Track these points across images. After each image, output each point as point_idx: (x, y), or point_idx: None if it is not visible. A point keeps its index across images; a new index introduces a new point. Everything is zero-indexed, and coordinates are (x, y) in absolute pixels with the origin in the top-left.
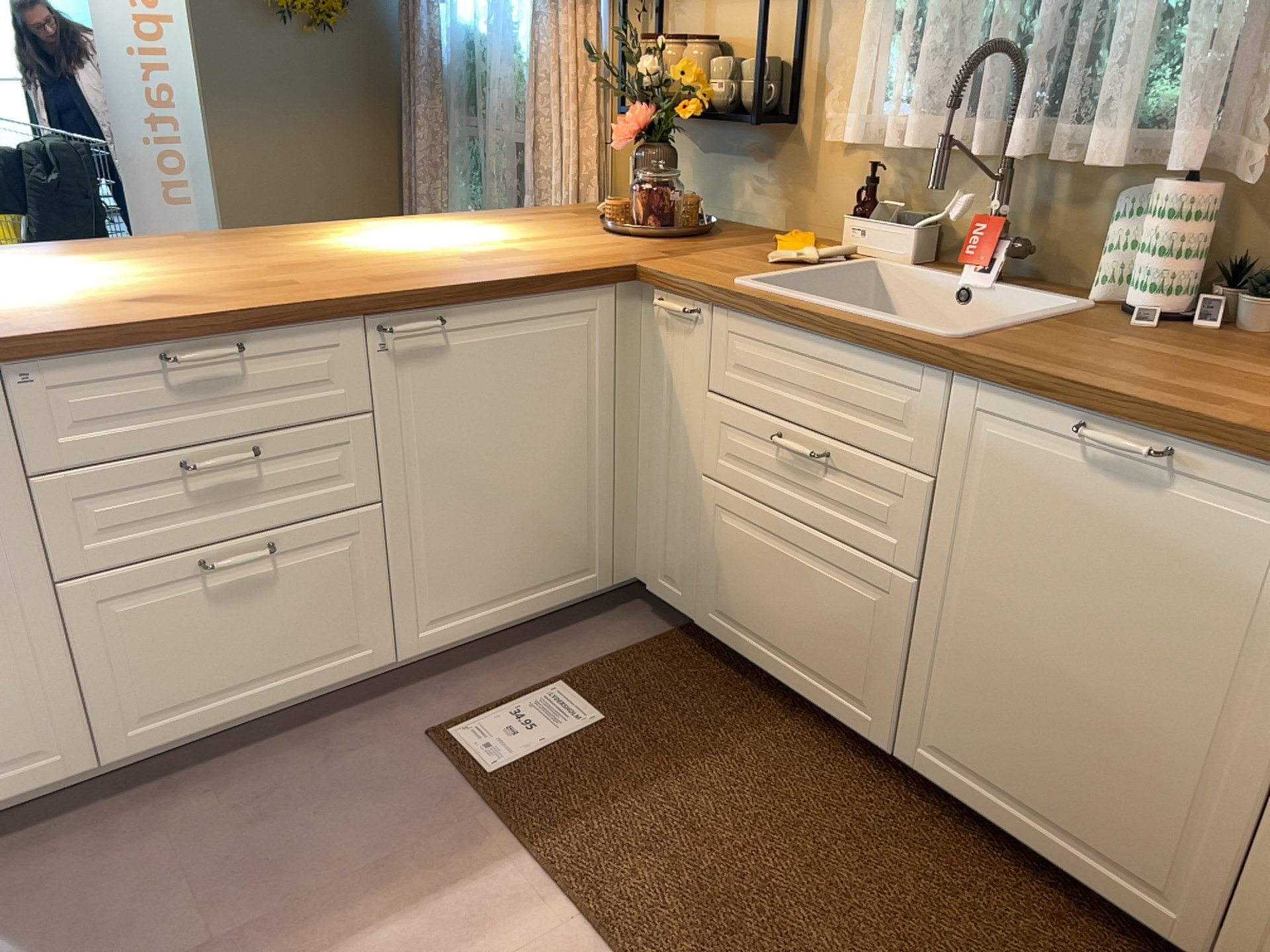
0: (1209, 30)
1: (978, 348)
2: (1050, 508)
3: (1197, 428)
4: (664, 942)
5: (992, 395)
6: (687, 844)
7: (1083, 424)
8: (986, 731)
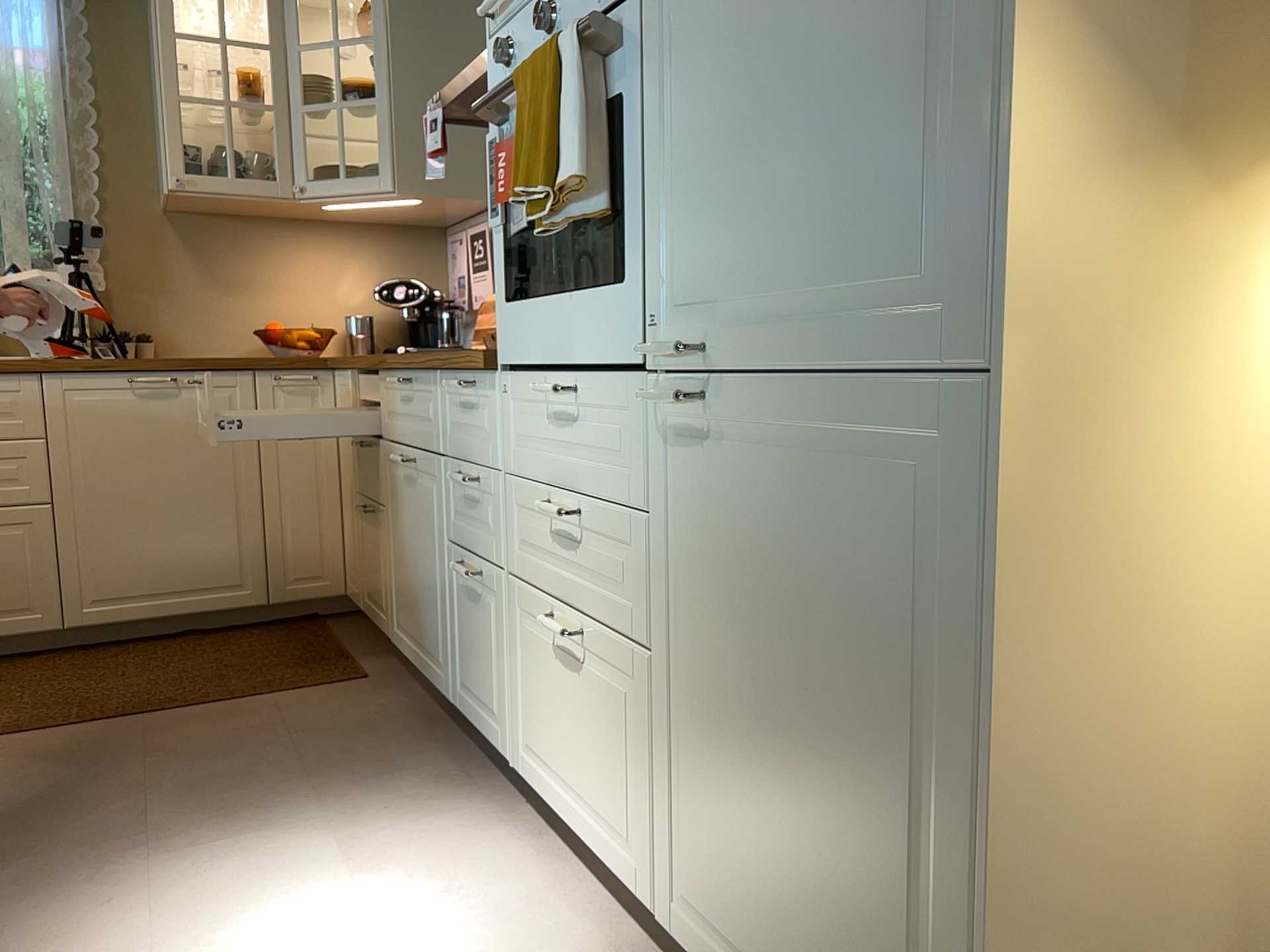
0: (54, 217)
1: (48, 360)
2: (123, 426)
3: (183, 363)
4: (58, 719)
5: (71, 379)
6: (0, 708)
7: (129, 378)
8: (125, 567)
